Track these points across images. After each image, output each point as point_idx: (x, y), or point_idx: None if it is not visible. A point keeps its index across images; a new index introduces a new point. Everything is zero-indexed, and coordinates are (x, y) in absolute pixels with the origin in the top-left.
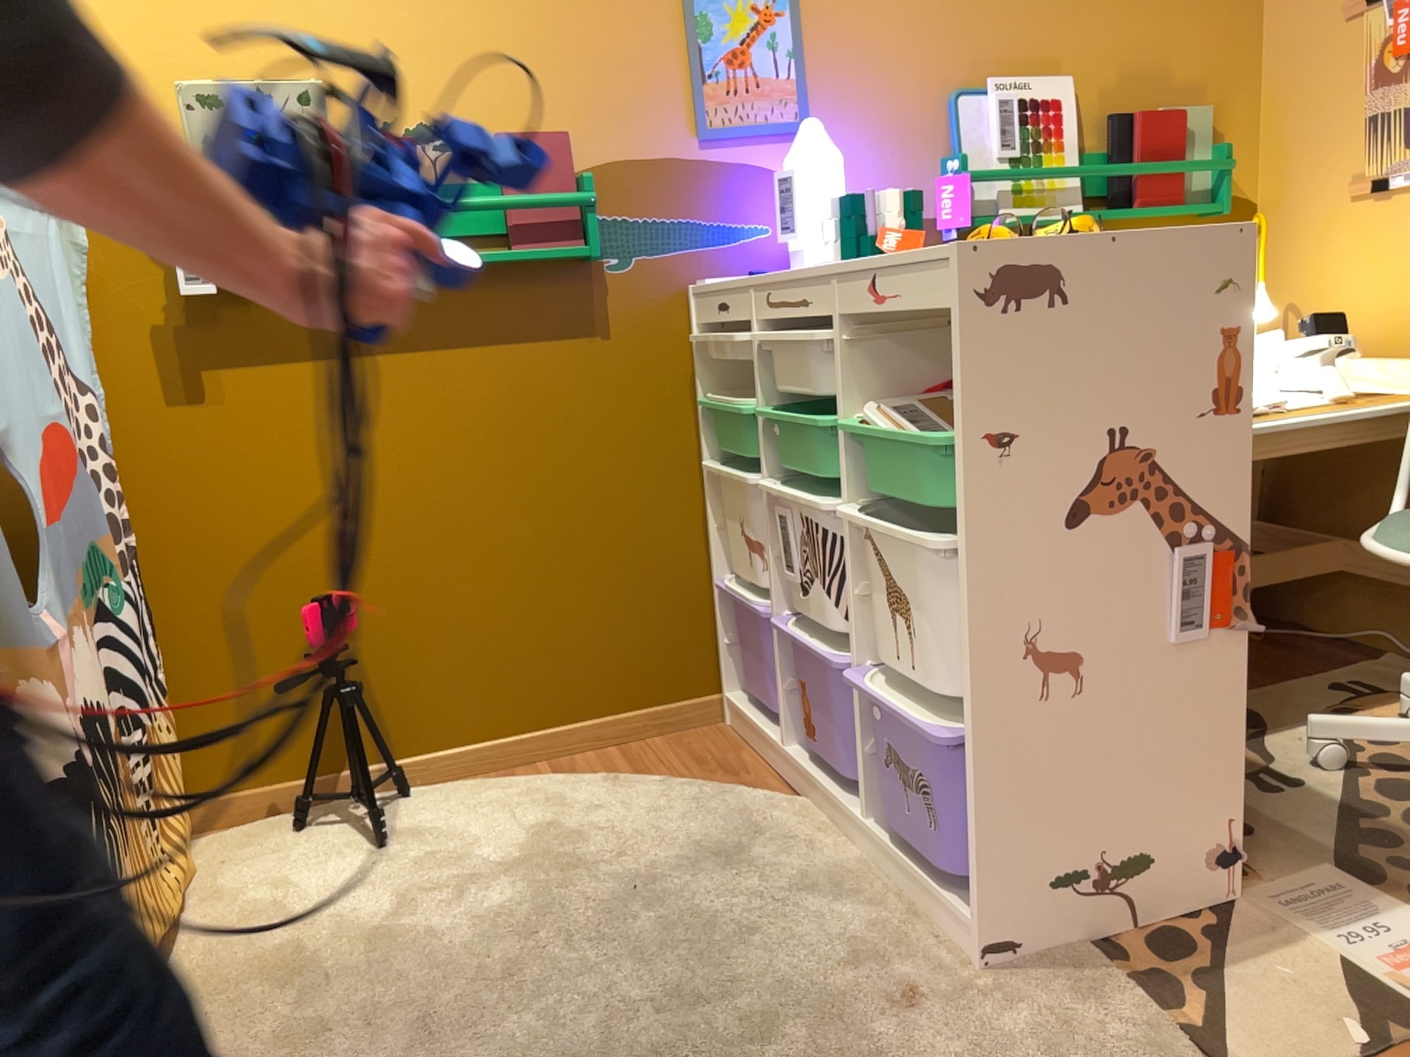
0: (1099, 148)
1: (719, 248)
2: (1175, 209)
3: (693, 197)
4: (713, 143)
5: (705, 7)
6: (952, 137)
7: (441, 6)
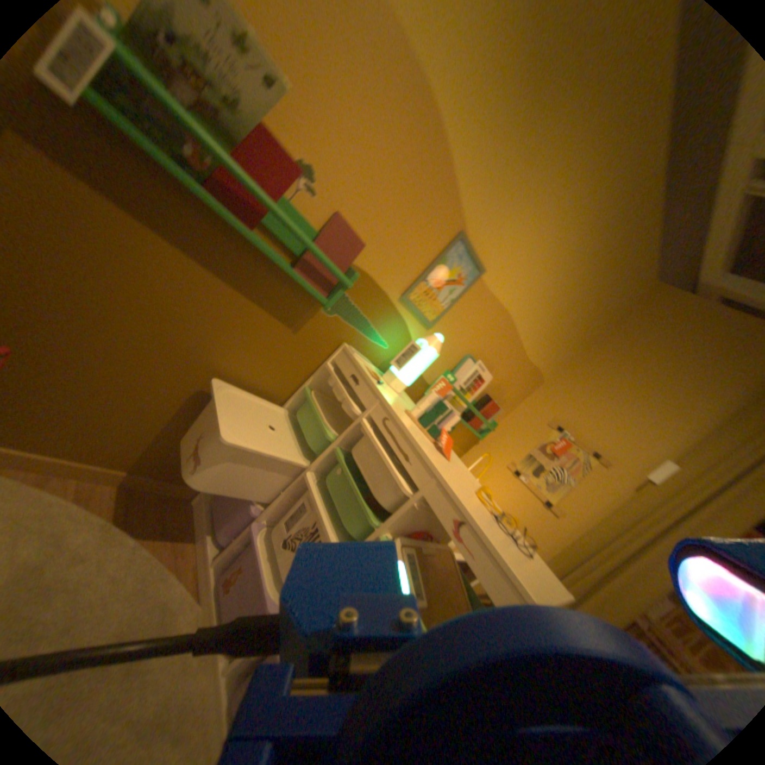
0: (477, 401)
1: (367, 342)
2: (475, 433)
3: (378, 317)
4: (403, 306)
5: (451, 259)
6: (456, 368)
7: (376, 133)
